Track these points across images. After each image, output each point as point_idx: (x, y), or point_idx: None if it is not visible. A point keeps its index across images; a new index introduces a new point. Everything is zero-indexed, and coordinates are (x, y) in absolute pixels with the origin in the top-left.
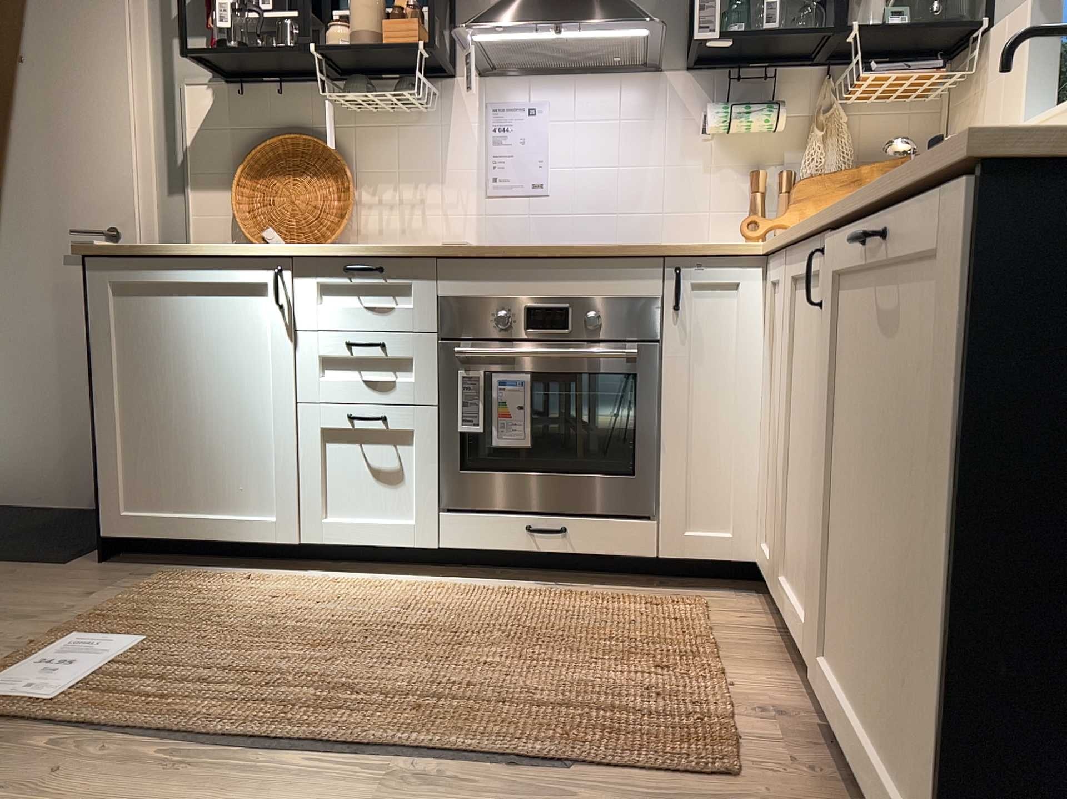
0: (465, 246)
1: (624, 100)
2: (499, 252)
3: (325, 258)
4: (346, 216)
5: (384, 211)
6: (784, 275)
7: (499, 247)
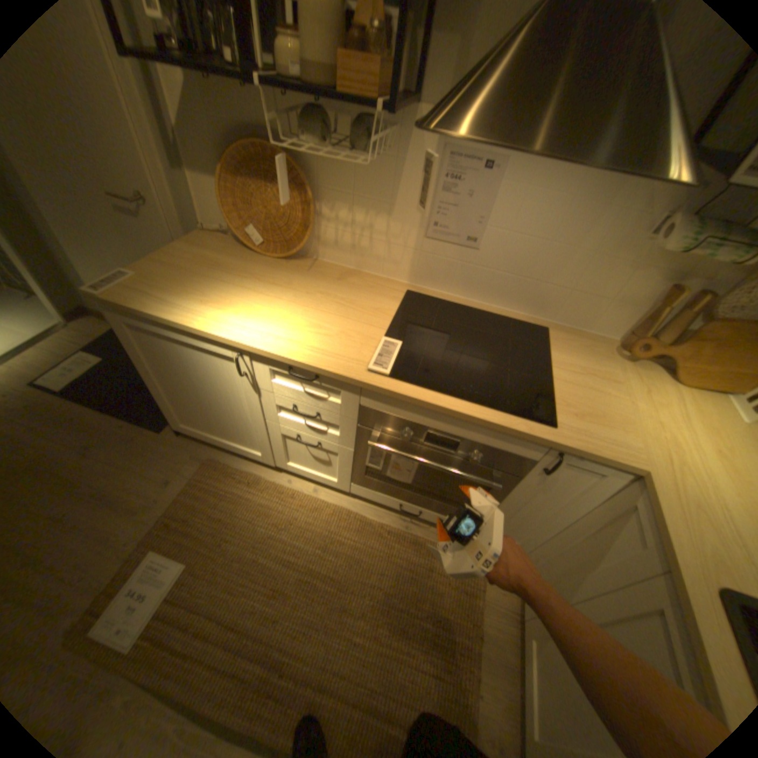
0: (386, 385)
1: (593, 173)
2: (413, 401)
3: (274, 358)
4: (309, 234)
5: (341, 227)
6: (654, 554)
7: (414, 398)
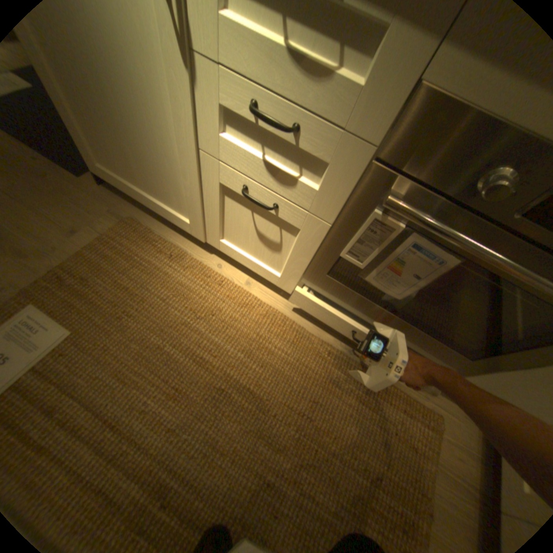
0: None
1: None
2: None
3: None
4: None
5: None
6: None
7: None
